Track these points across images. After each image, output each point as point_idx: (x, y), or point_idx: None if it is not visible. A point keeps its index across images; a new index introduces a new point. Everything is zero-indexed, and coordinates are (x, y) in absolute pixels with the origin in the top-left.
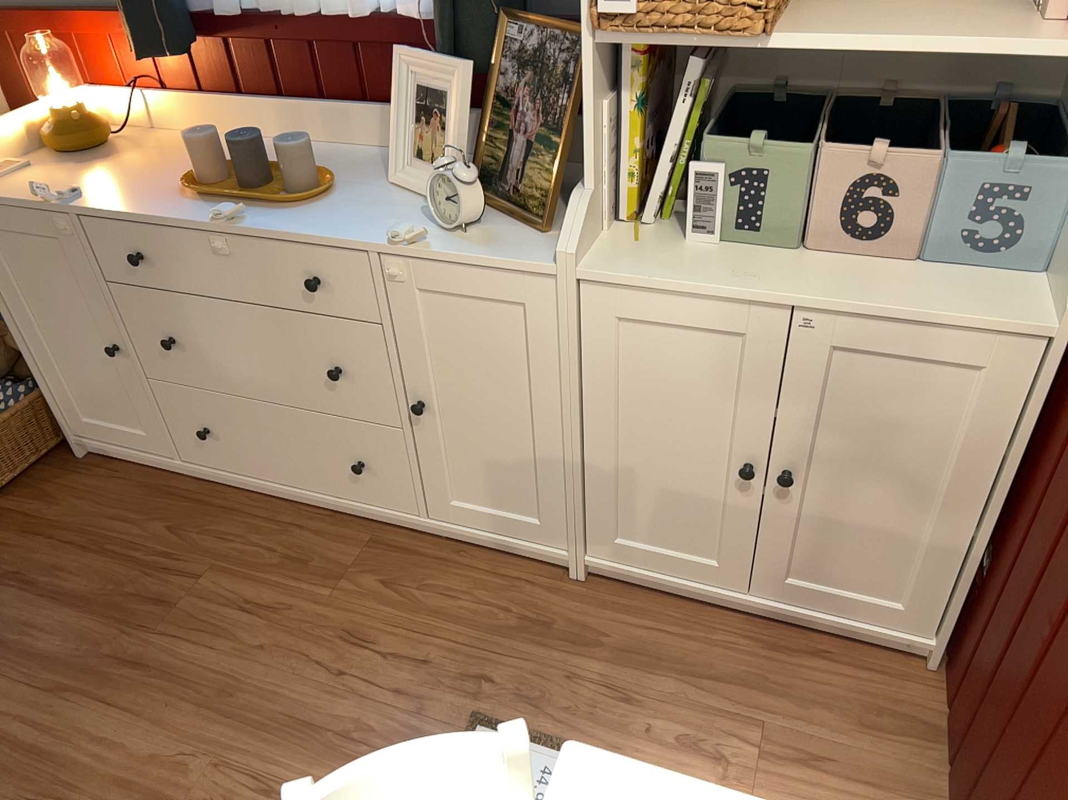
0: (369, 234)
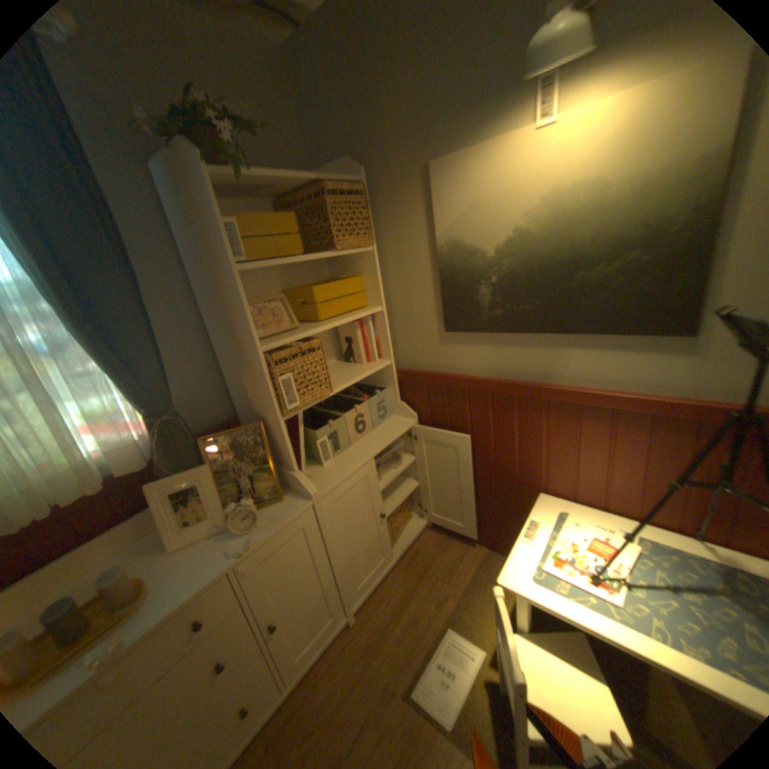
0: (211, 569)
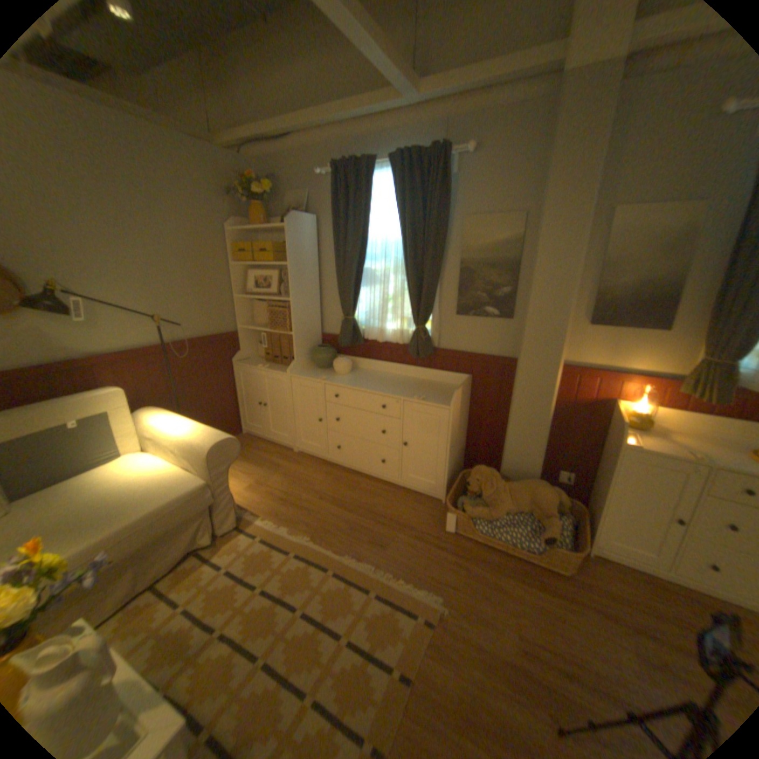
0: None
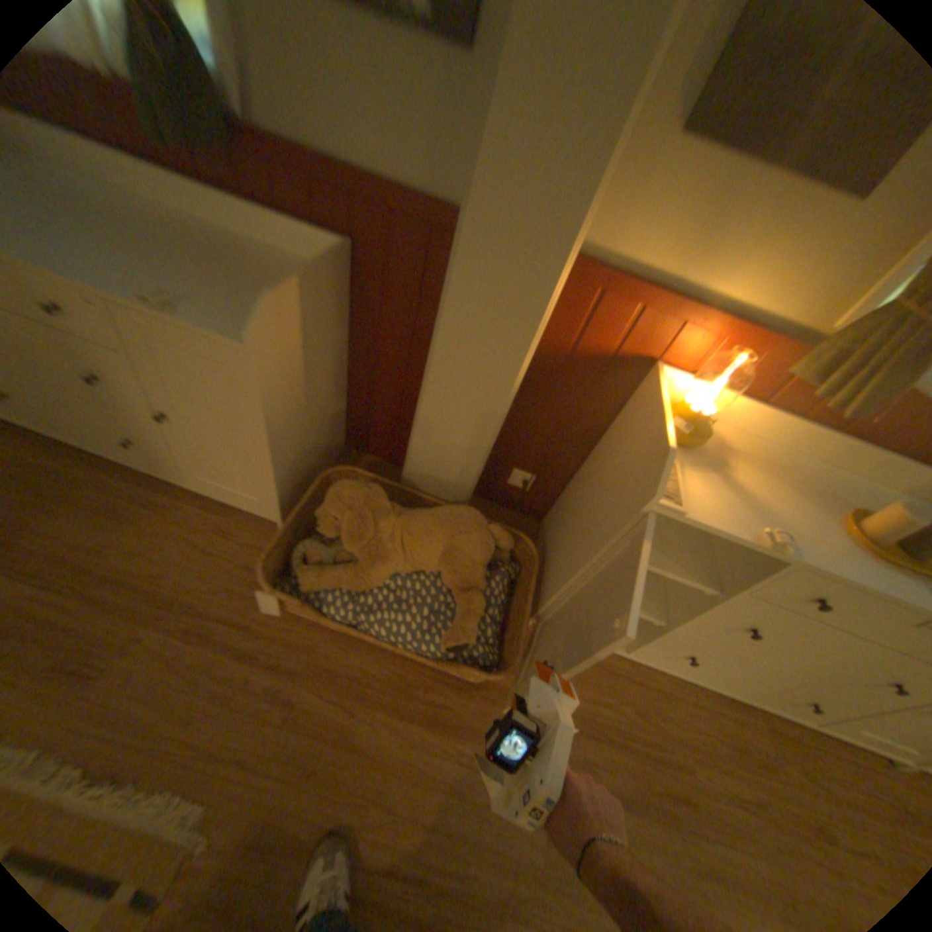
0: None
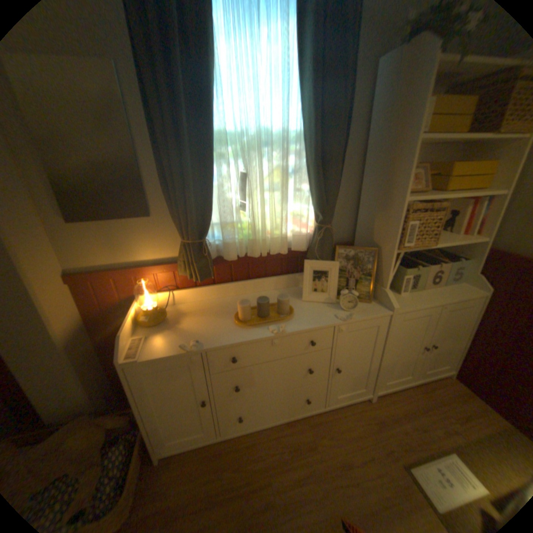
0: (327, 320)
